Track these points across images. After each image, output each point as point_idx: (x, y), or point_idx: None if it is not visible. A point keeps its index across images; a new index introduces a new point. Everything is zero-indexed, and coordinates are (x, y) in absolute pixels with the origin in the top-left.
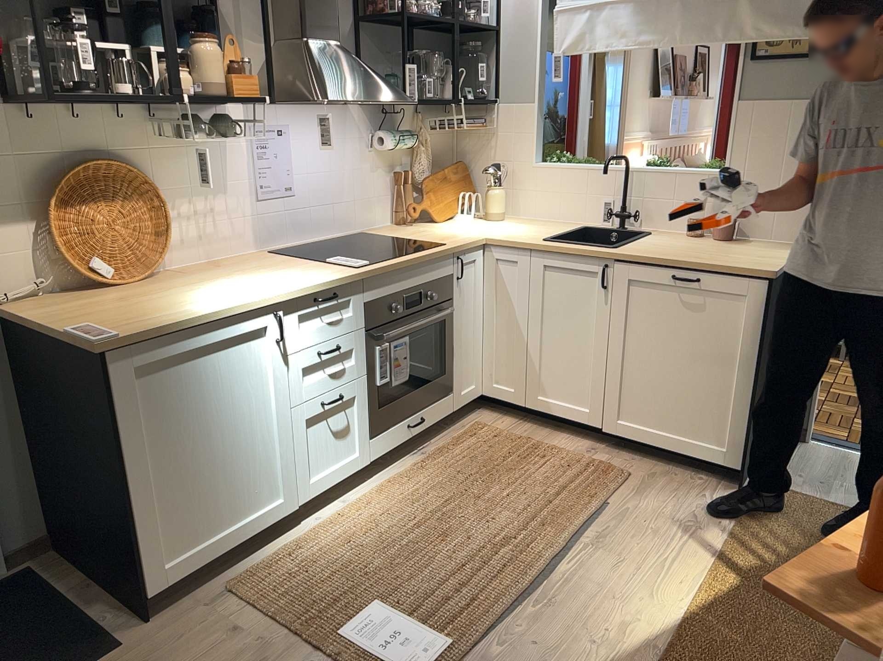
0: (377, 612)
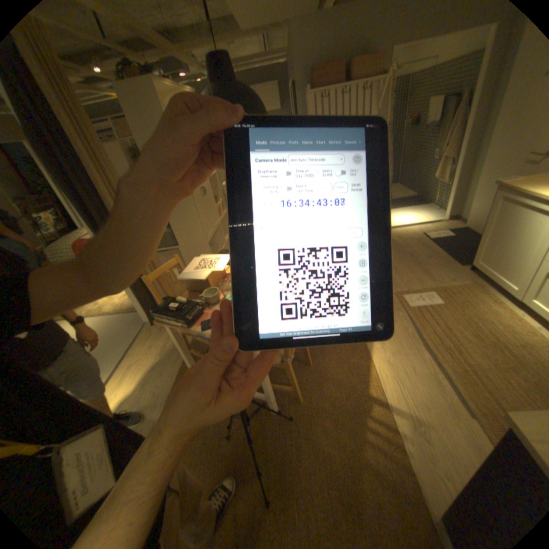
0: (437, 301)
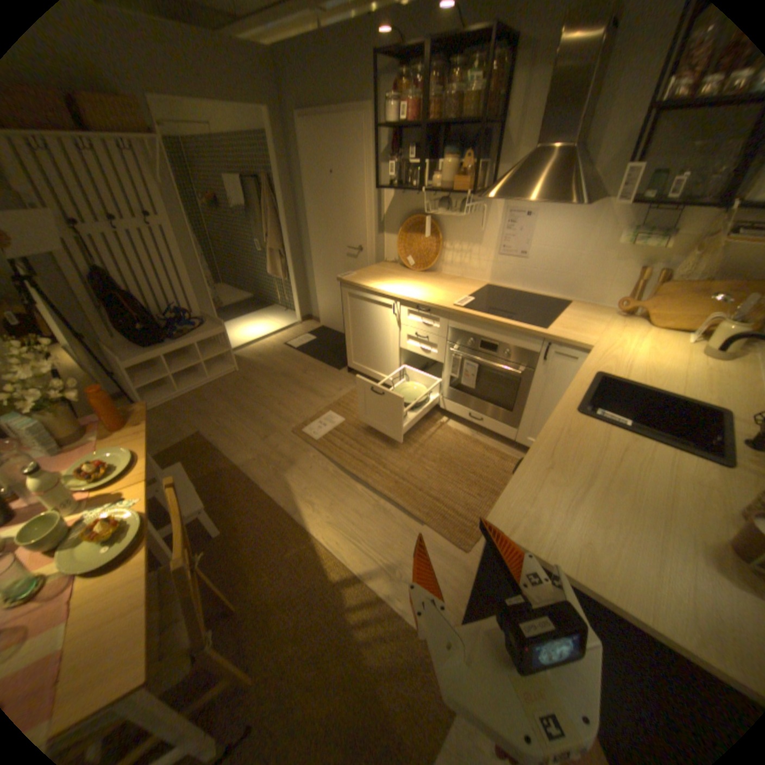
0: (339, 419)
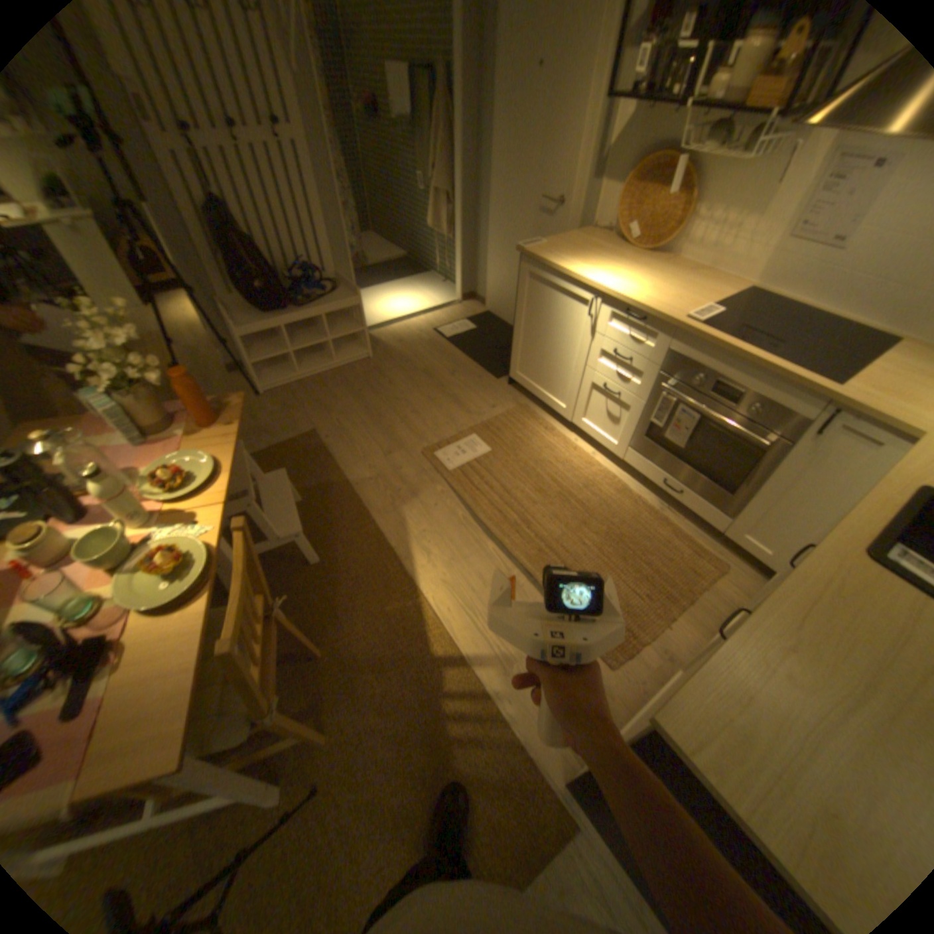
0: (482, 449)
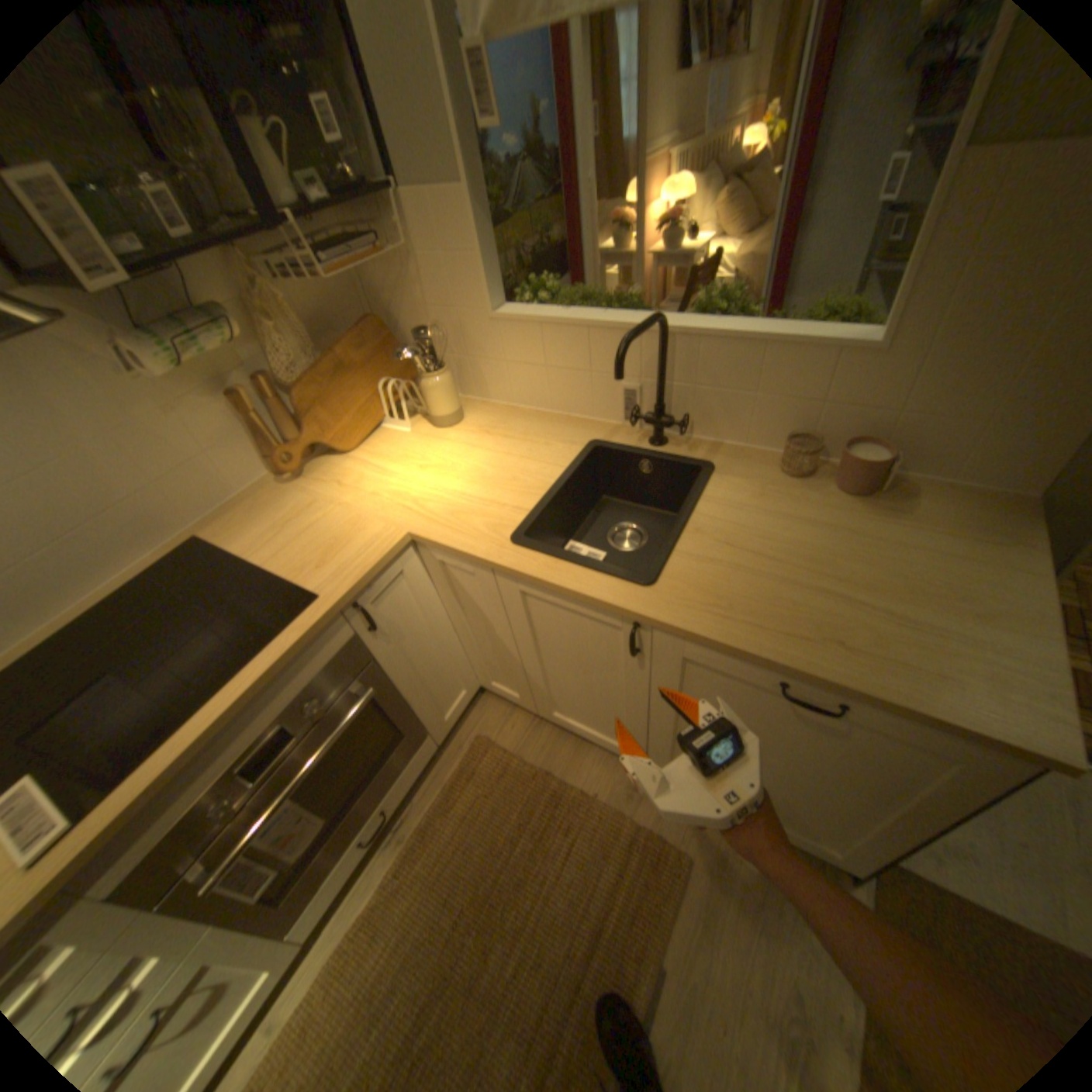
0: None
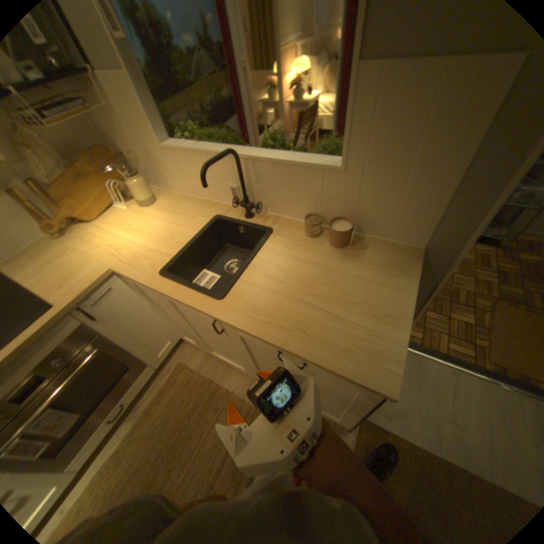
0: None
